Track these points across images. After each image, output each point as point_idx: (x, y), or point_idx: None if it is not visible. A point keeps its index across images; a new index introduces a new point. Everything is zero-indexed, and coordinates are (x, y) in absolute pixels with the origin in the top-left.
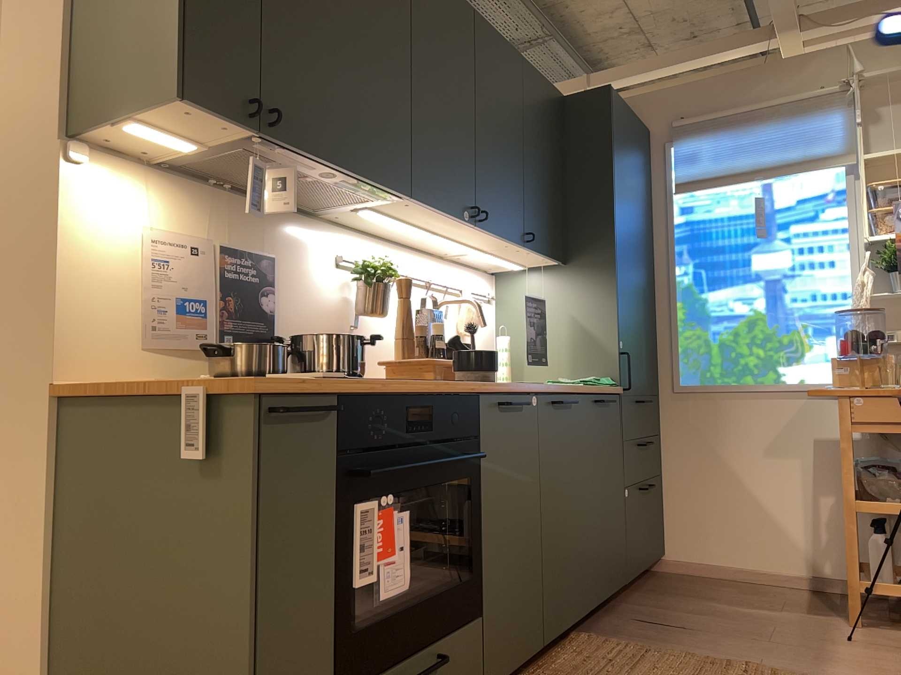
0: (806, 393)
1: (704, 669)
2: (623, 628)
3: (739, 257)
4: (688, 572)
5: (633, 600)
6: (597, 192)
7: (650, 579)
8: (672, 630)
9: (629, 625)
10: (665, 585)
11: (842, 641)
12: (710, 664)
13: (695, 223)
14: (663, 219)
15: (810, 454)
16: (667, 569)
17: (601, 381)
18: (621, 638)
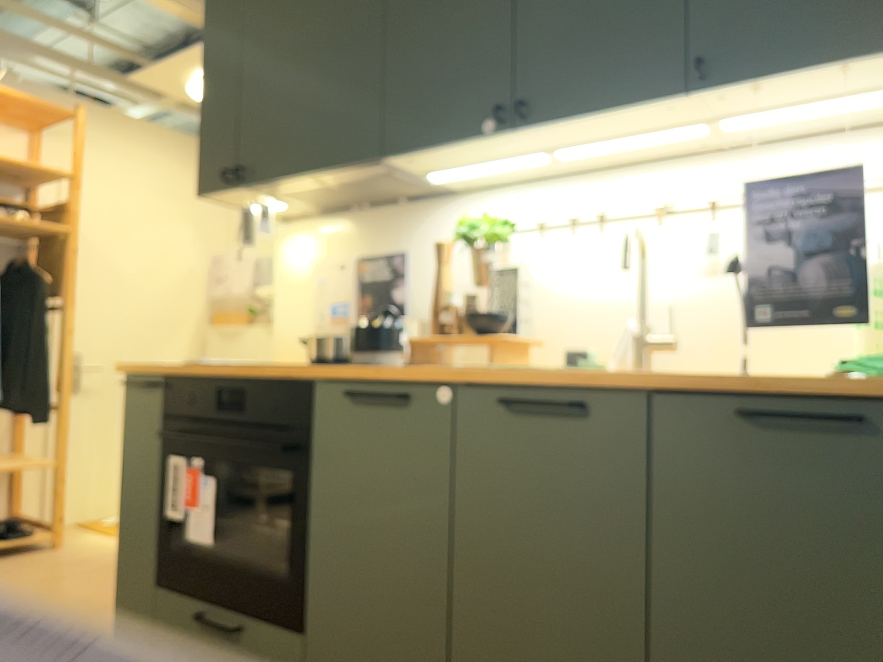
0: None
1: None
2: None
3: None
4: None
5: None
6: None
7: None
8: None
9: None
10: None
11: None
12: None
13: None
14: None
15: None
16: None
17: None
18: None
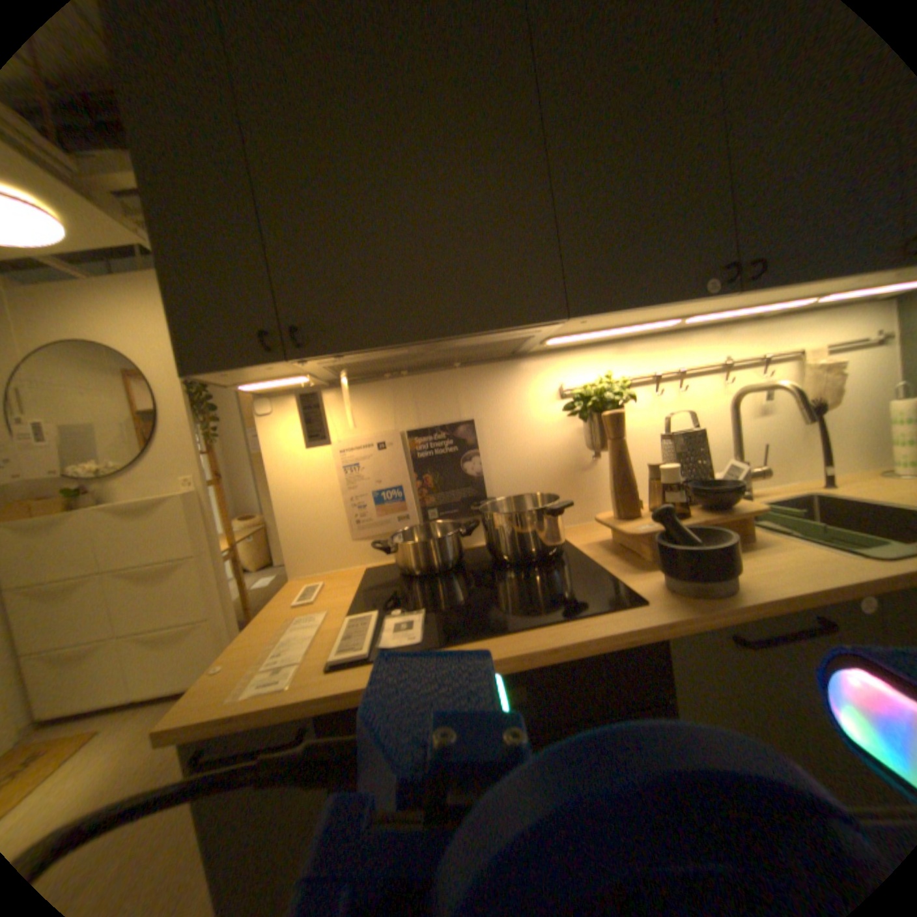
0: None
1: None
2: None
3: None
4: None
5: None
6: None
7: None
8: None
9: None
10: None
11: None
12: None
13: None
14: None
15: None
16: None
17: None
18: None
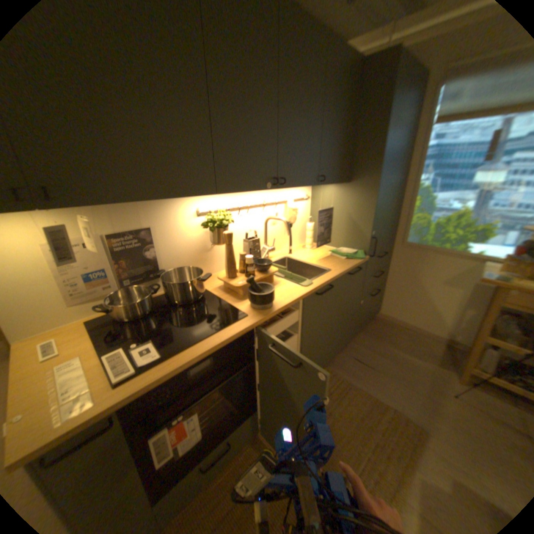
0: (481, 259)
1: (371, 411)
2: (345, 364)
3: (466, 172)
4: (388, 321)
5: (356, 340)
6: (375, 136)
7: (369, 323)
8: (367, 370)
9: (349, 362)
10: (375, 329)
11: (451, 397)
12: (376, 408)
13: (443, 146)
14: (422, 141)
15: (470, 290)
16: (379, 317)
17: (356, 255)
18: (342, 373)
